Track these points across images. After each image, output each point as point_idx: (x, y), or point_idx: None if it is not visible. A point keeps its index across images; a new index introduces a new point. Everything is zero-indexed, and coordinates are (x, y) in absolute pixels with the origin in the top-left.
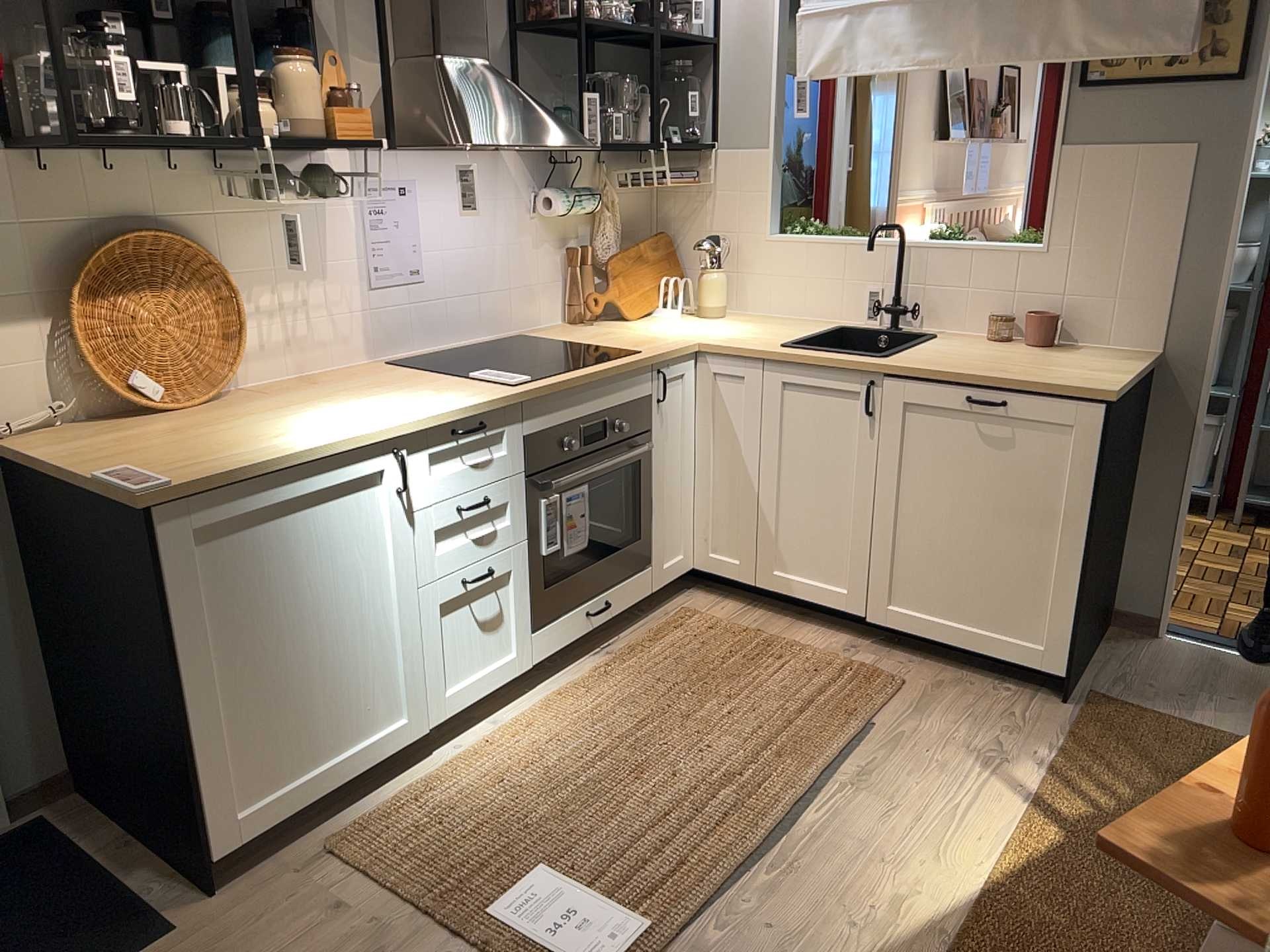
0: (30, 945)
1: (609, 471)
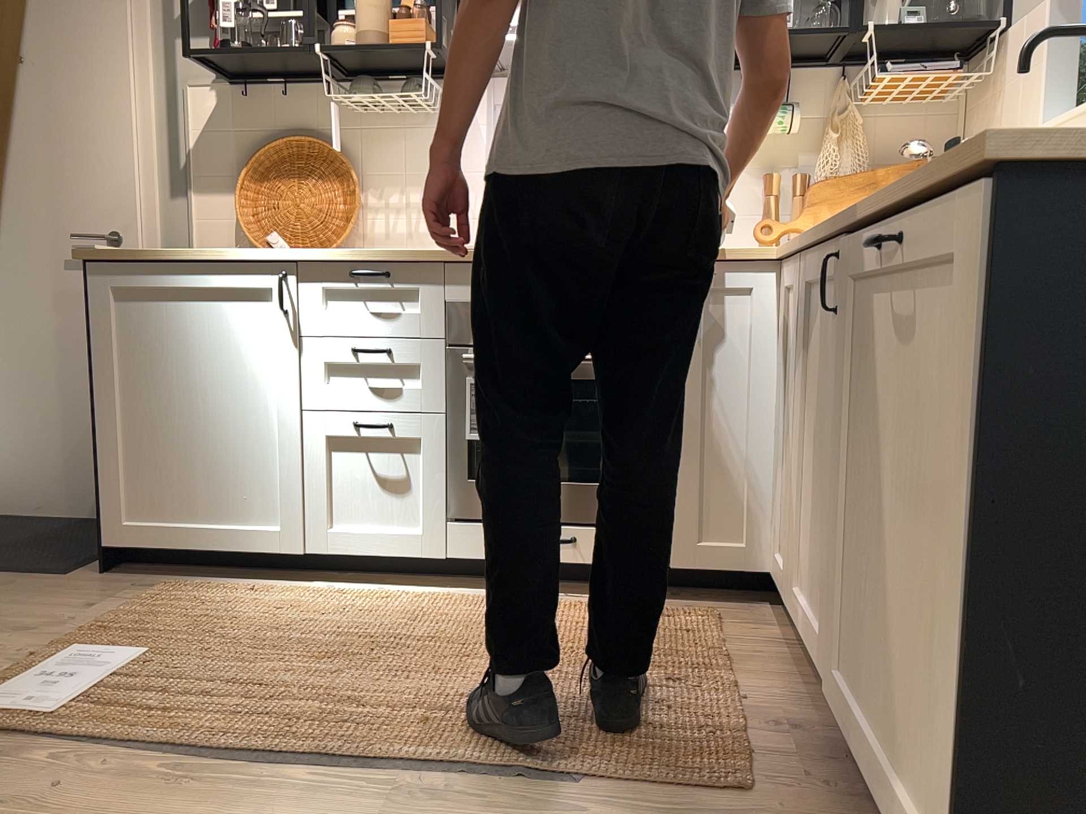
0: (49, 551)
1: (590, 379)
